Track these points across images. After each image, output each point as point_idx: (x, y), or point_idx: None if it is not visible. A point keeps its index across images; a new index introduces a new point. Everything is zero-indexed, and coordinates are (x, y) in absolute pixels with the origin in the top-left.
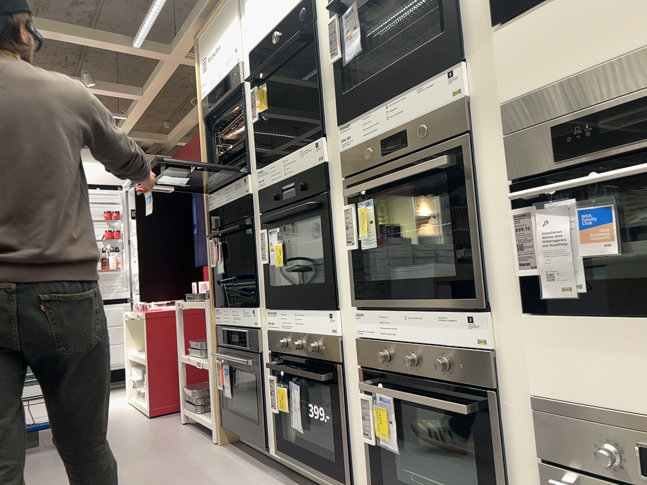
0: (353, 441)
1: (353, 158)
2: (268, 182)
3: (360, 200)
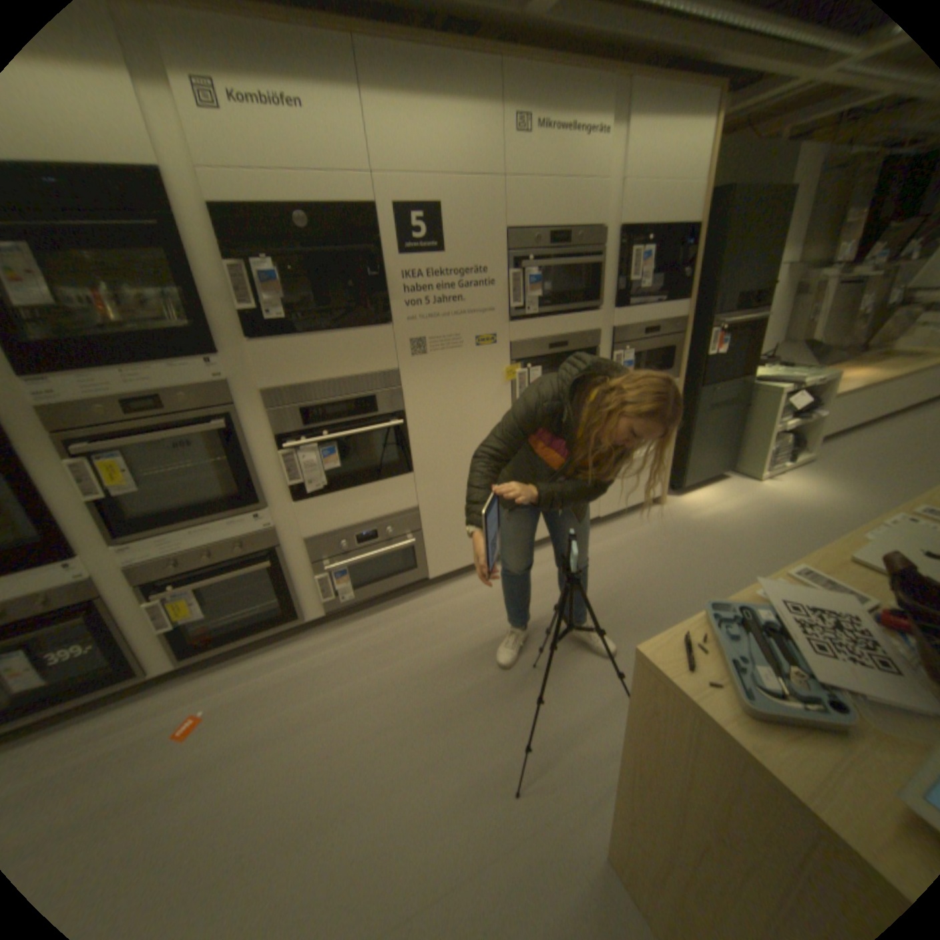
0: (131, 646)
1: (68, 416)
2: None
3: (95, 456)
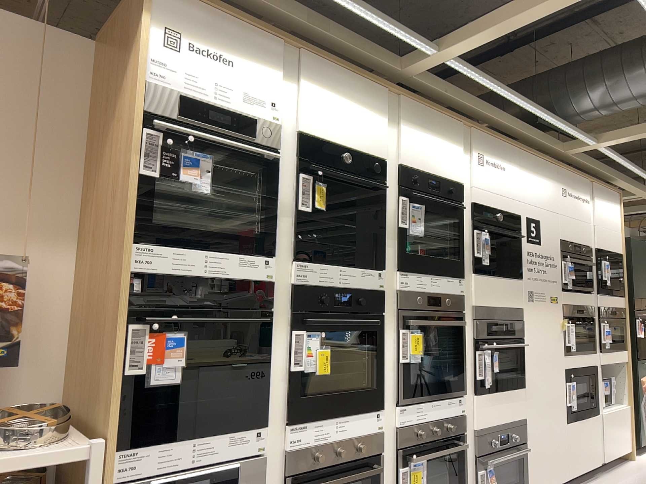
0: None
1: (406, 297)
2: (315, 281)
3: (408, 326)
